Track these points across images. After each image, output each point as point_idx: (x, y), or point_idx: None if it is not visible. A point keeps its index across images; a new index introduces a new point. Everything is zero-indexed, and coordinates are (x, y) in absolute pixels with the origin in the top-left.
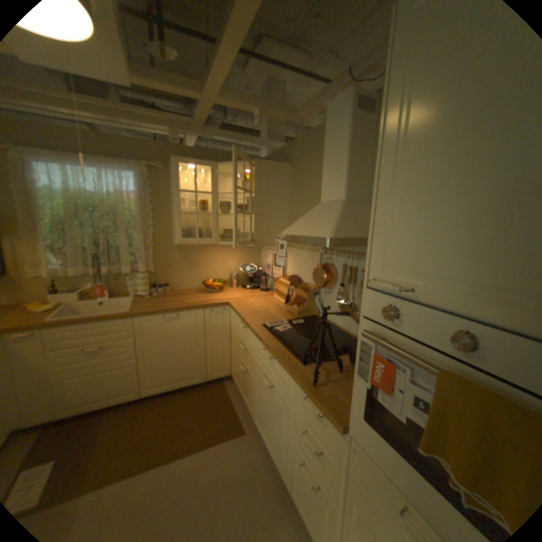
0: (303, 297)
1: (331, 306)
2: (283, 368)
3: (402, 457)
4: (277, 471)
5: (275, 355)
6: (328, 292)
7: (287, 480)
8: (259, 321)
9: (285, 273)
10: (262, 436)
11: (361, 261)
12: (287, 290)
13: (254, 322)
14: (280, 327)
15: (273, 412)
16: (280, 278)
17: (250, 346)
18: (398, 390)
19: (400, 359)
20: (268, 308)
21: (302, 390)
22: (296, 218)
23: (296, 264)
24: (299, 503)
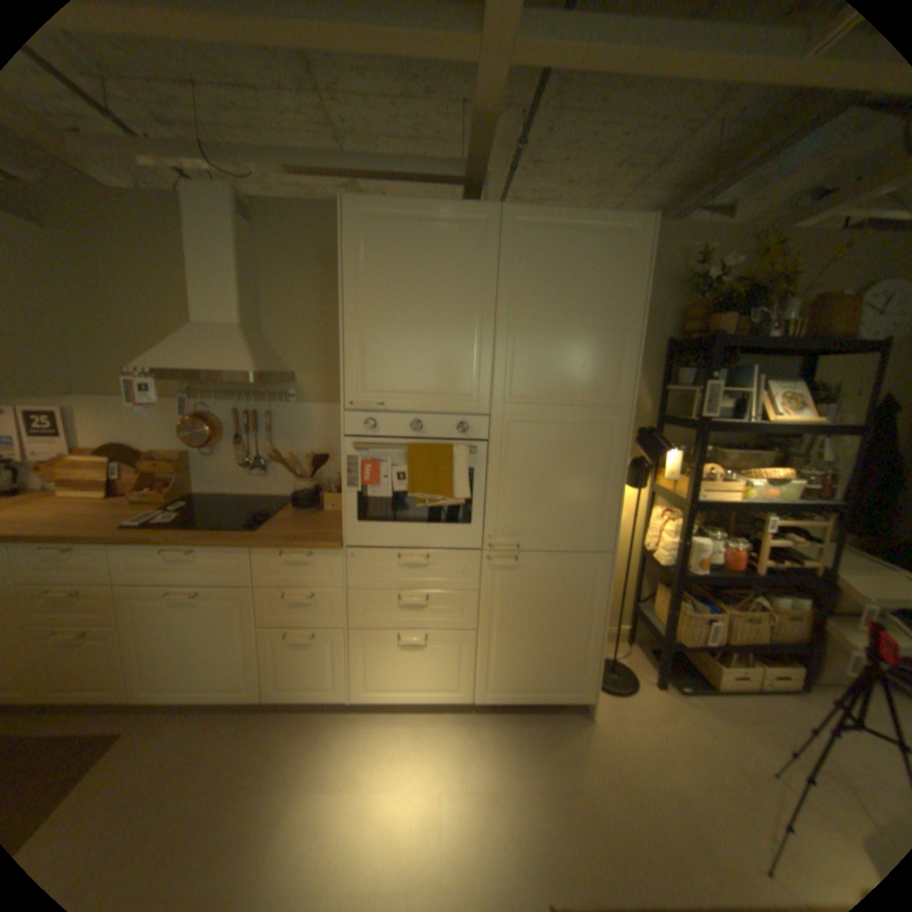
0: (160, 471)
1: (216, 470)
2: (224, 547)
3: (390, 522)
4: (226, 703)
5: (198, 541)
6: (206, 453)
7: (252, 689)
8: (98, 527)
9: (72, 446)
10: (169, 698)
11: (258, 401)
12: (102, 471)
13: (92, 531)
14: (155, 519)
15: (199, 632)
16: (63, 457)
17: (89, 578)
18: (382, 476)
19: (382, 452)
20: (79, 511)
21: (273, 548)
22: (88, 338)
23: (108, 423)
24: (281, 689)
